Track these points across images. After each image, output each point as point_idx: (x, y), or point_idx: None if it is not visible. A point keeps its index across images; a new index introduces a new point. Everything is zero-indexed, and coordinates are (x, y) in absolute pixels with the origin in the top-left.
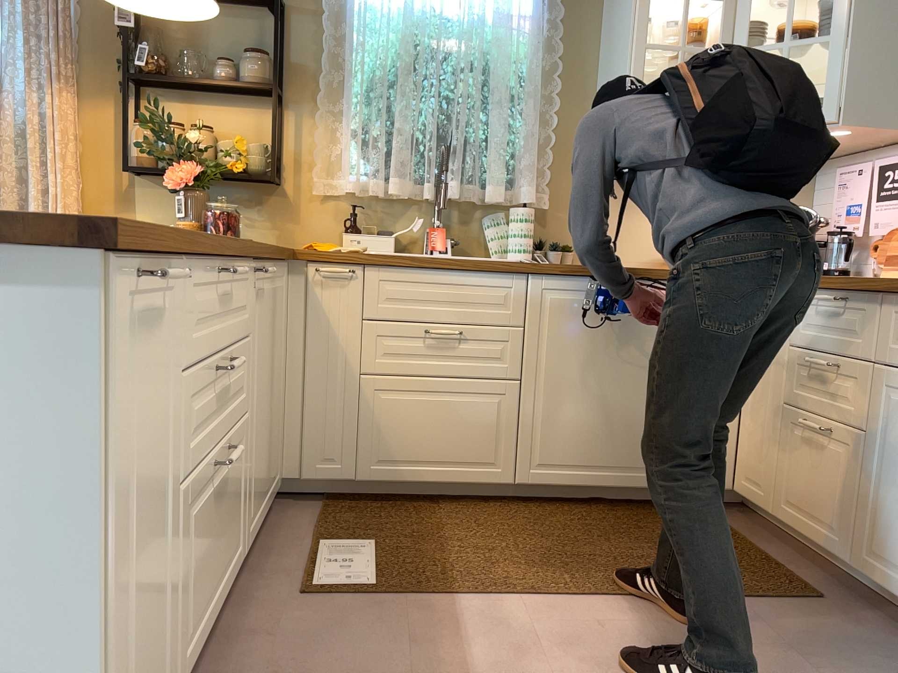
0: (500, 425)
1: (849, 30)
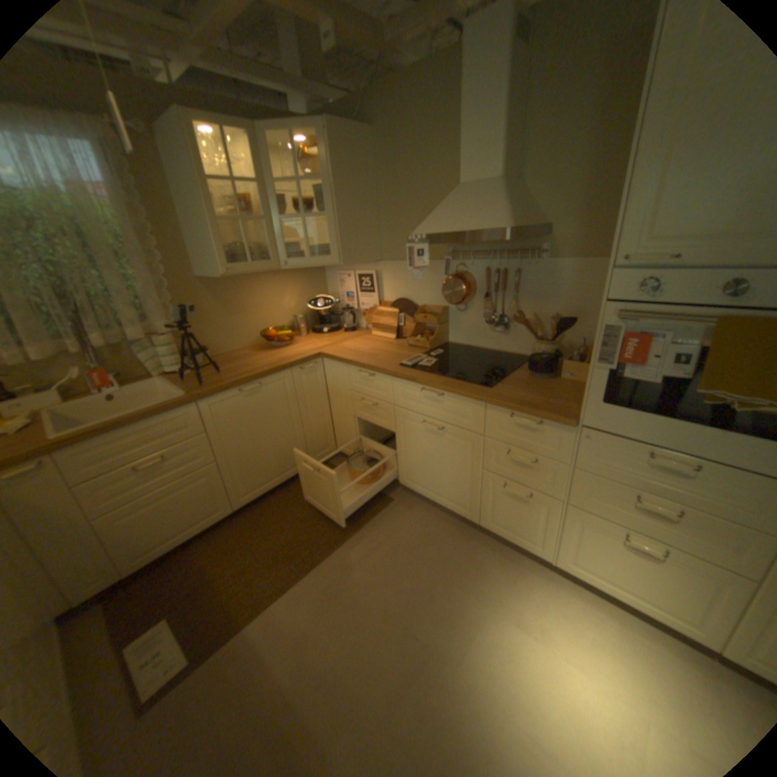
0: (211, 492)
1: (331, 208)
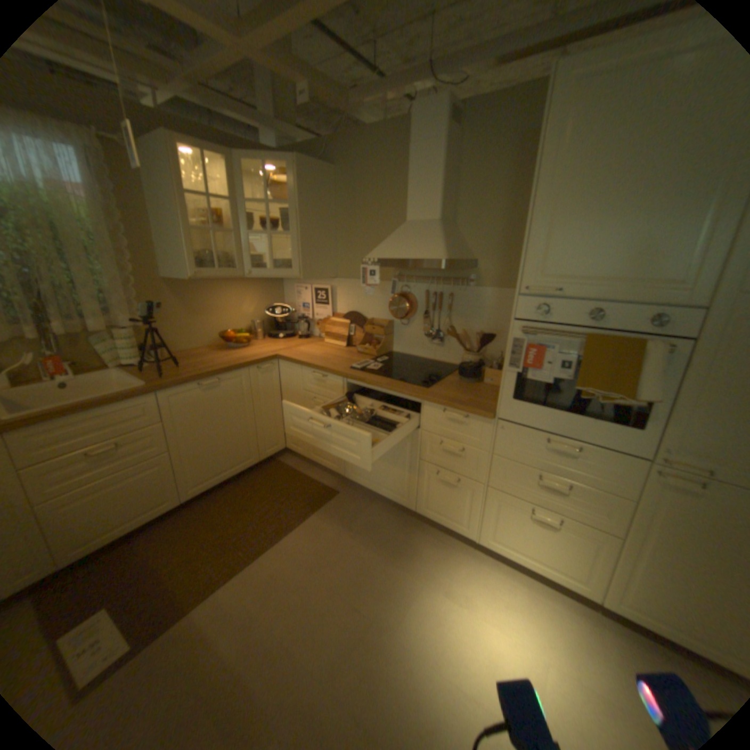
0: (161, 482)
1: (295, 229)
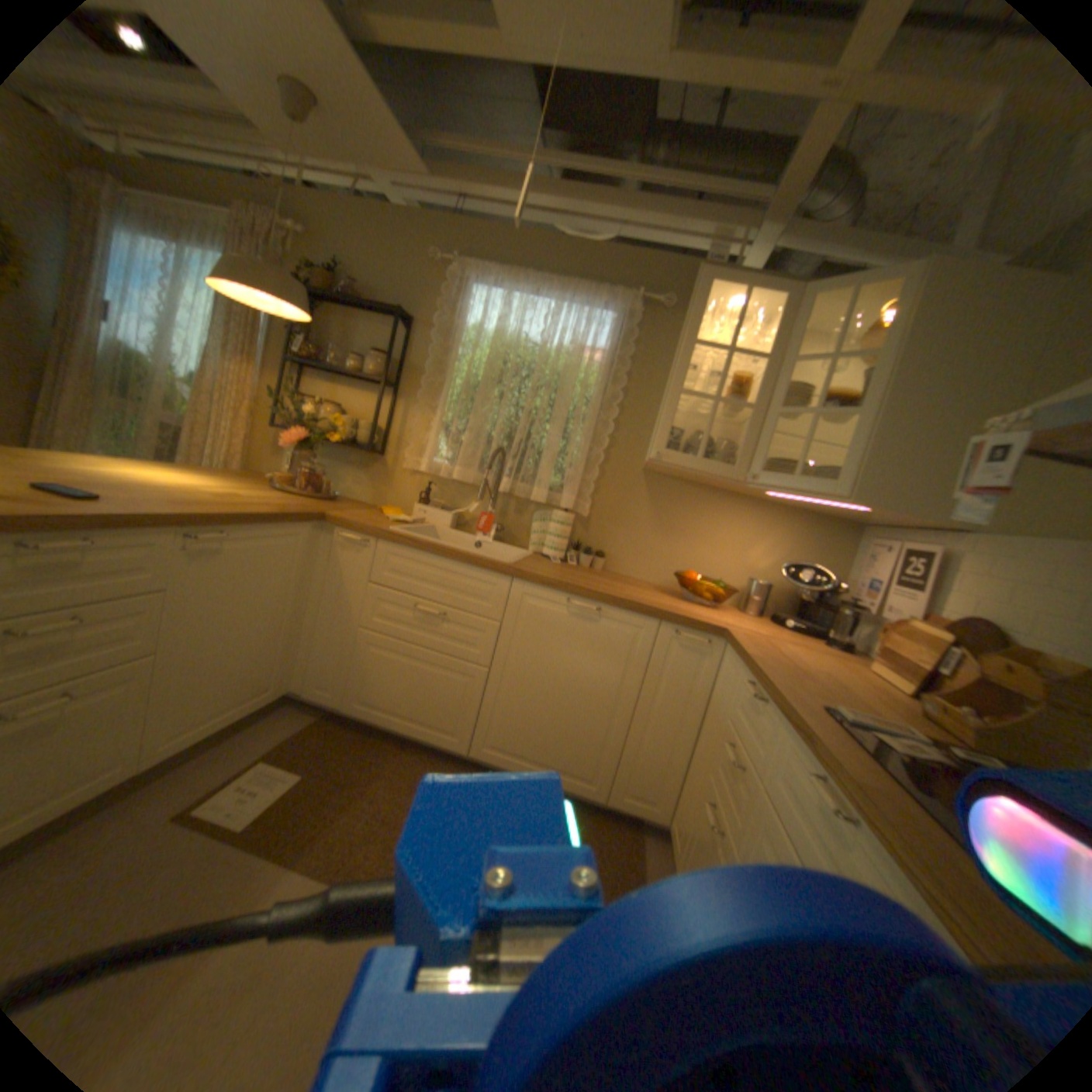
0: (463, 703)
1: (885, 406)
